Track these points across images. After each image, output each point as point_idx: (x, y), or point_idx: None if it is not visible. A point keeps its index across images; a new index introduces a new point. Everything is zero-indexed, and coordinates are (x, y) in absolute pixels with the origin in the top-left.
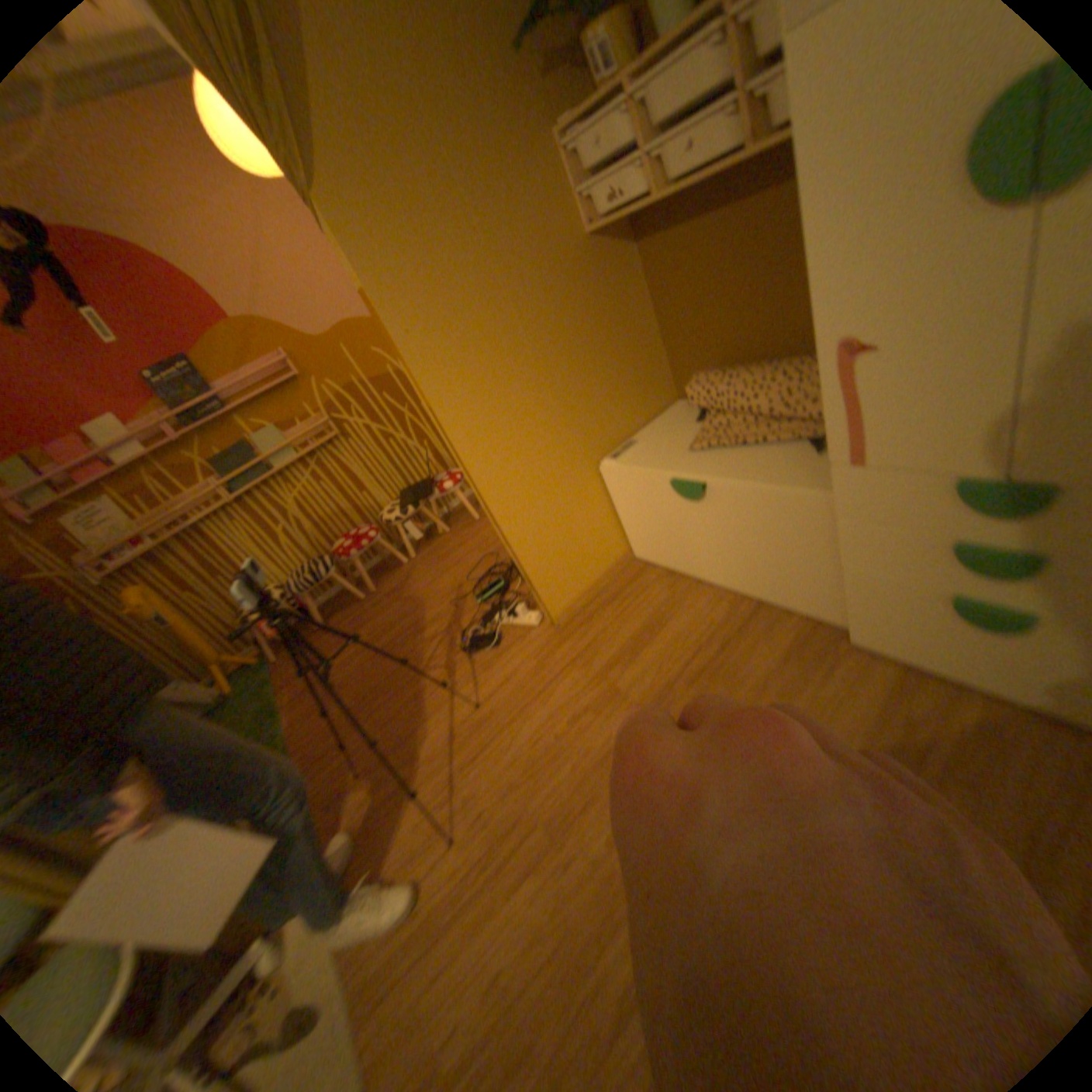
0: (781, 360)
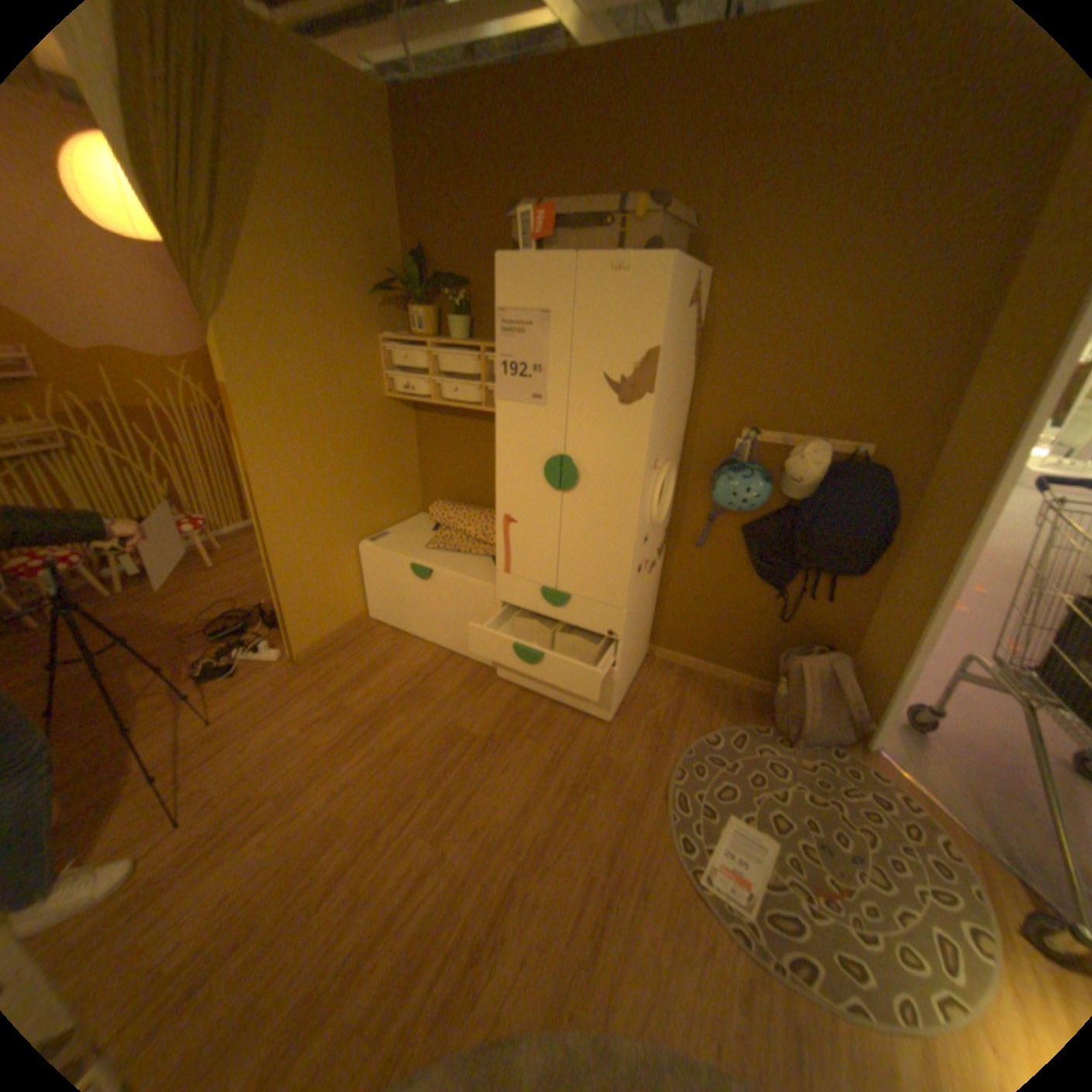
0: (485, 511)
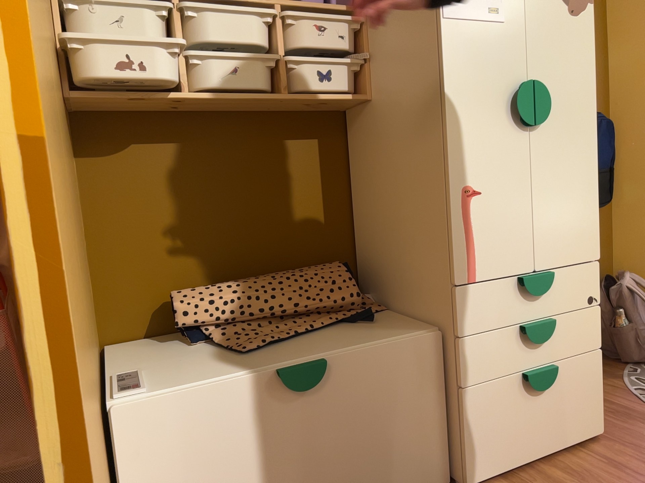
0: (270, 274)
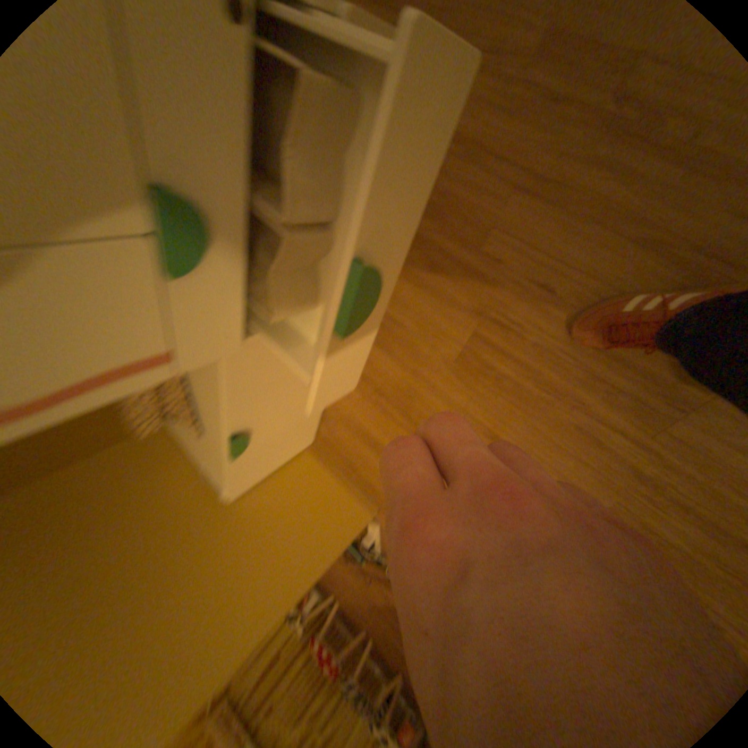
0: None
